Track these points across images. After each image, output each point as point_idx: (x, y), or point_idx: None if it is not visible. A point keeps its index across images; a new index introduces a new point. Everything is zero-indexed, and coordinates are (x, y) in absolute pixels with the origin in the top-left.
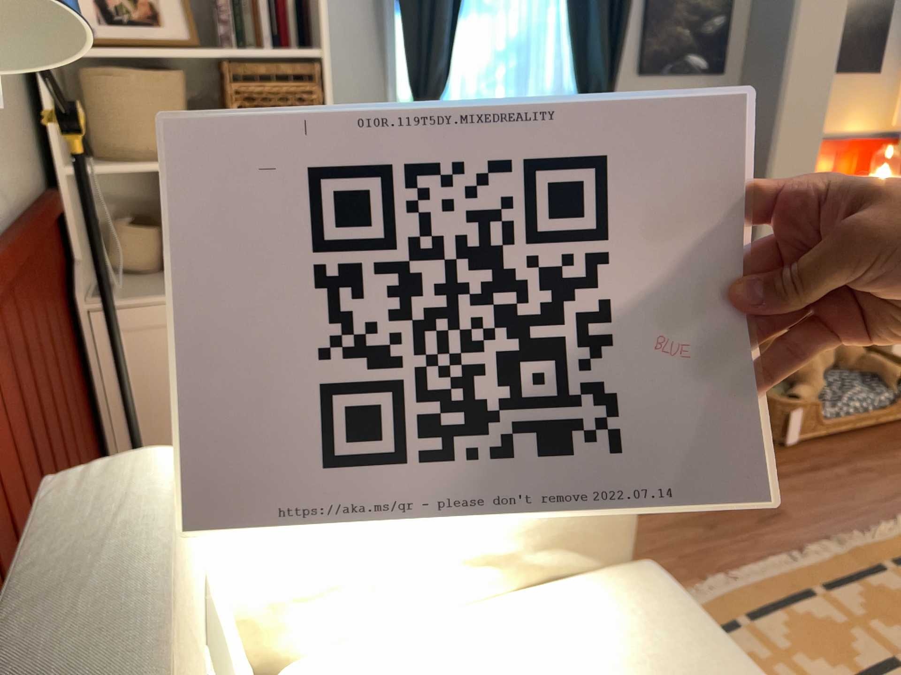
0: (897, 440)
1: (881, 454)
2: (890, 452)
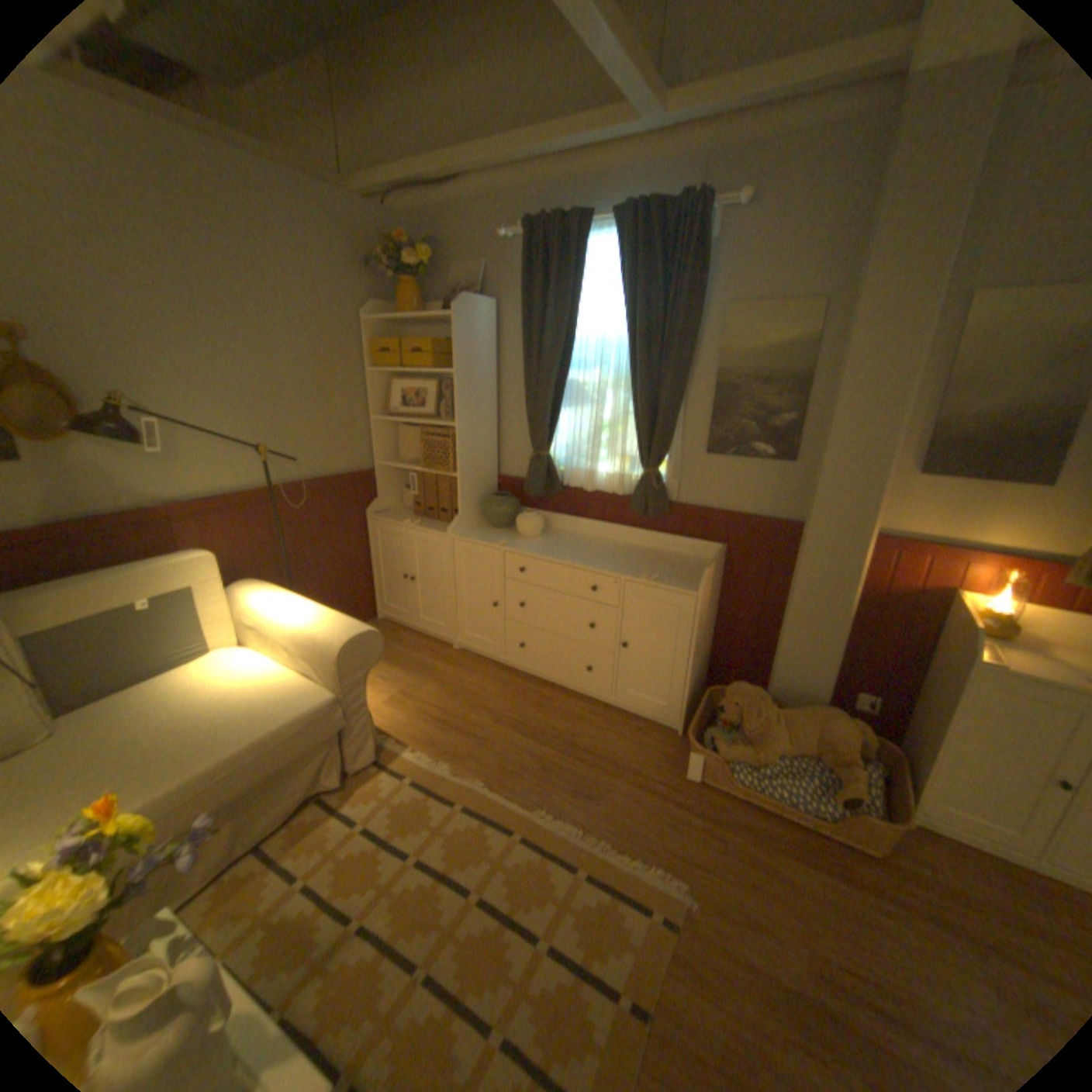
0: (808, 854)
1: (762, 846)
2: (777, 853)
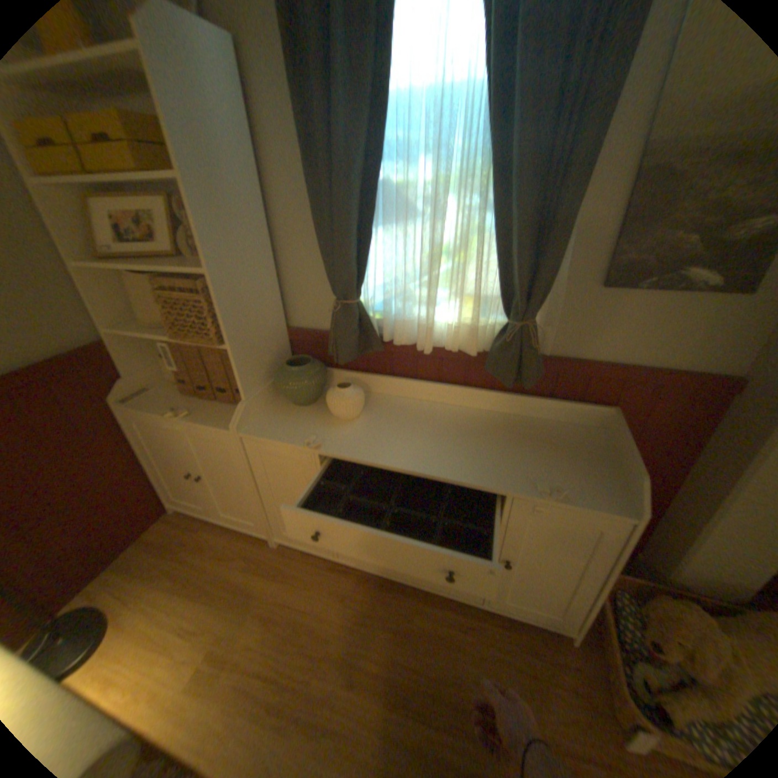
0: None
1: None
2: None
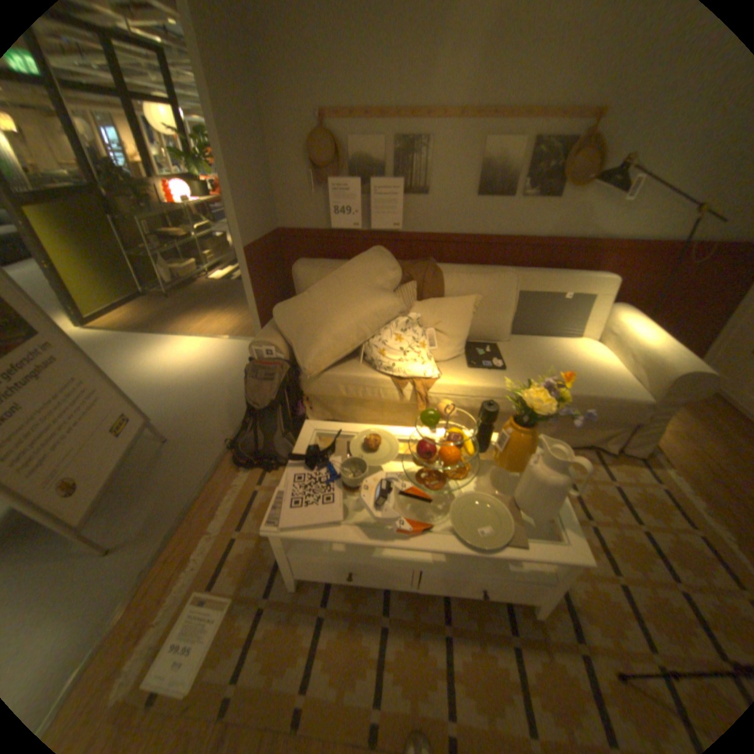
0: None
1: None
2: None
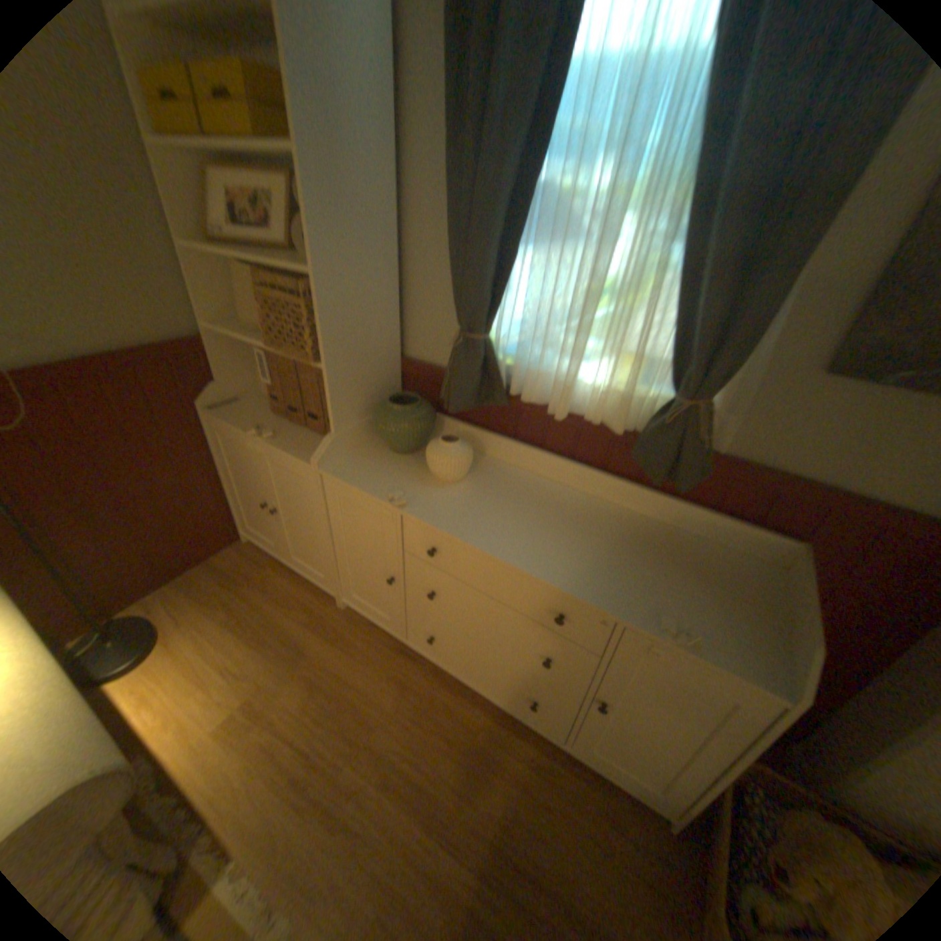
0: None
1: None
2: None
